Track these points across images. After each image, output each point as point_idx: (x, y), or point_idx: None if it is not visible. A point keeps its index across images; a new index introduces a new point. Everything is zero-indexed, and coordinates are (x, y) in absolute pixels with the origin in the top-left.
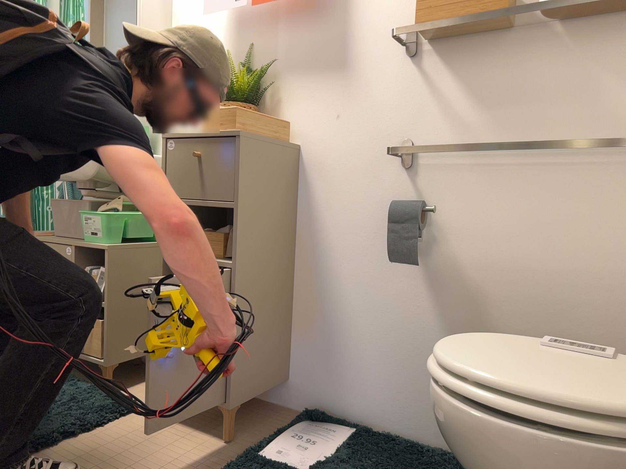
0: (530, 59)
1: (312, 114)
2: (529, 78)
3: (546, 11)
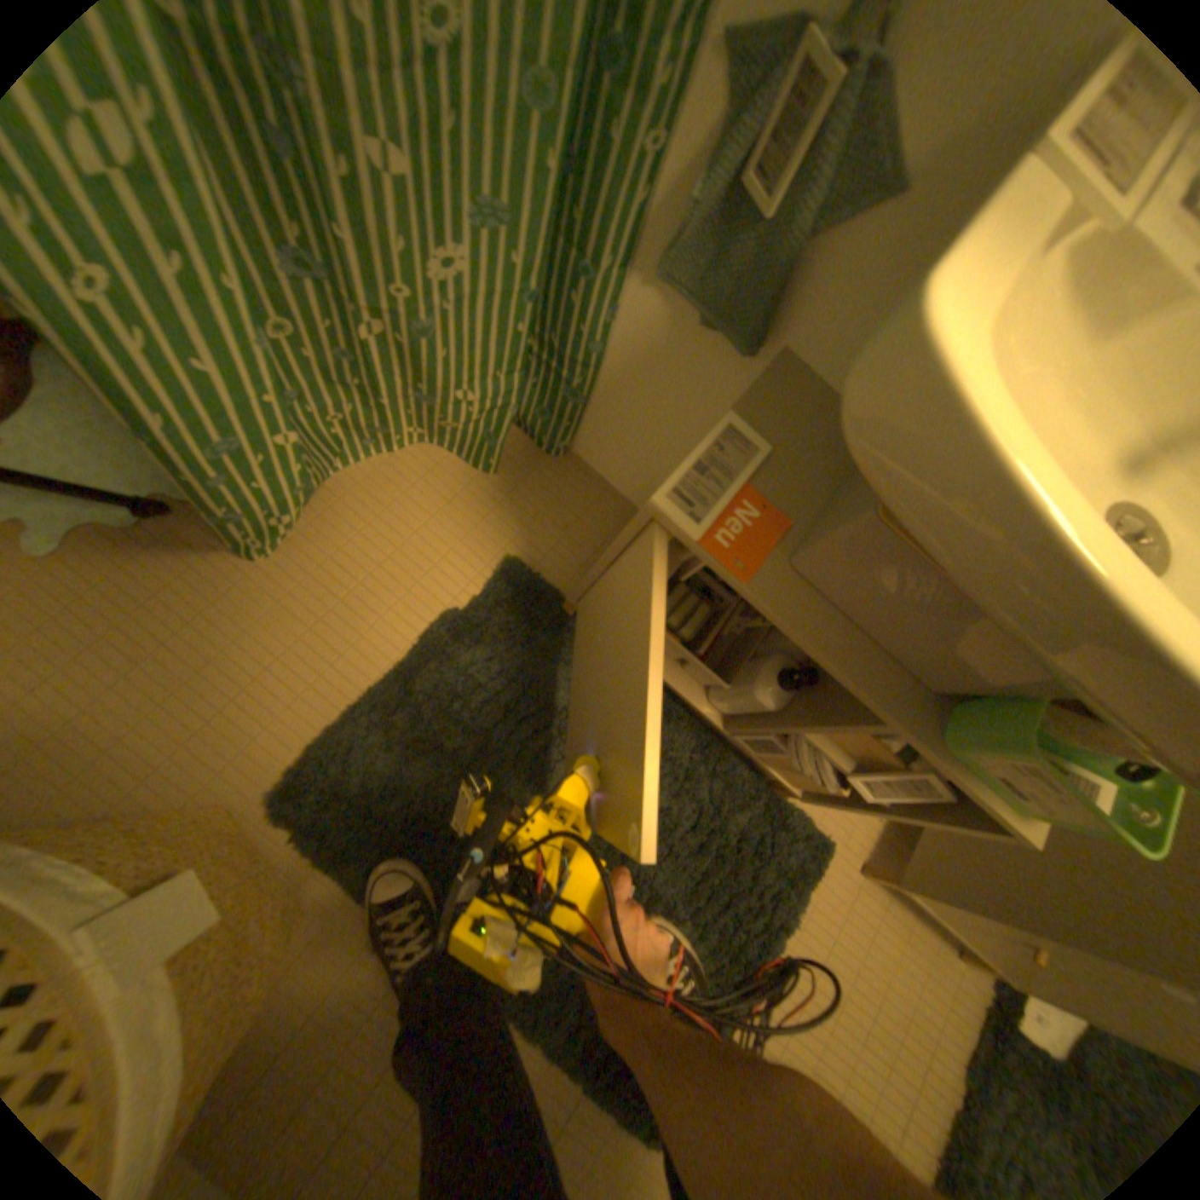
0: None
1: None
2: None
3: None
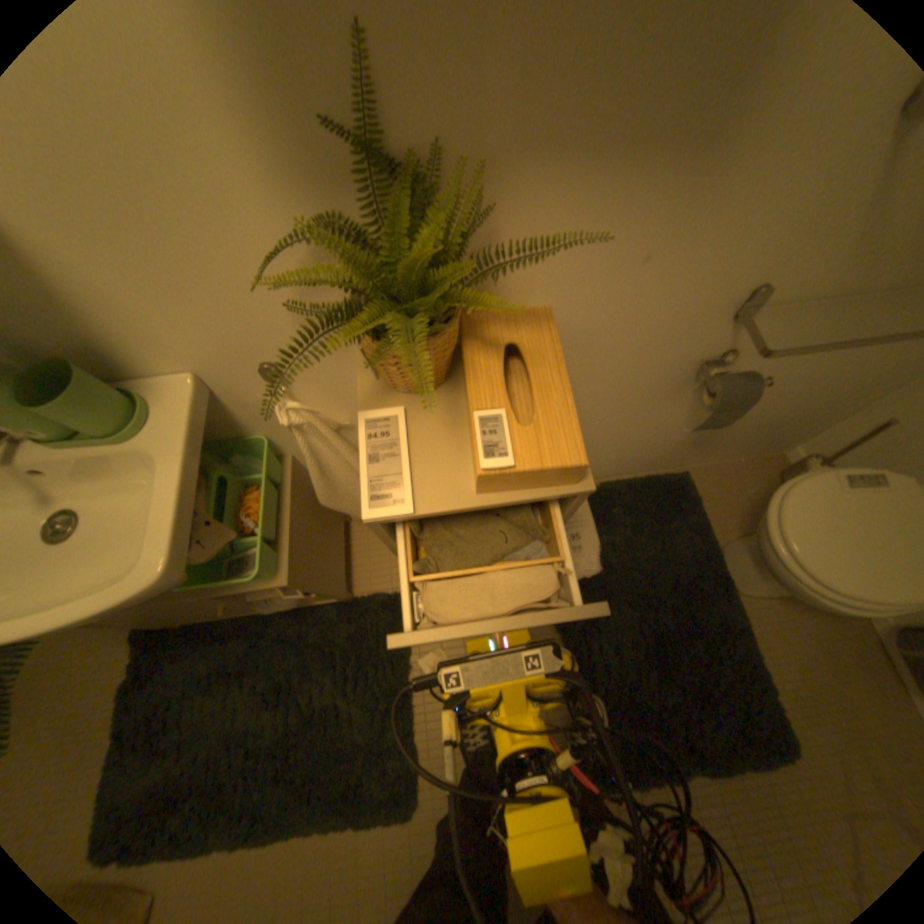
0: None
1: (585, 255)
2: None
3: None
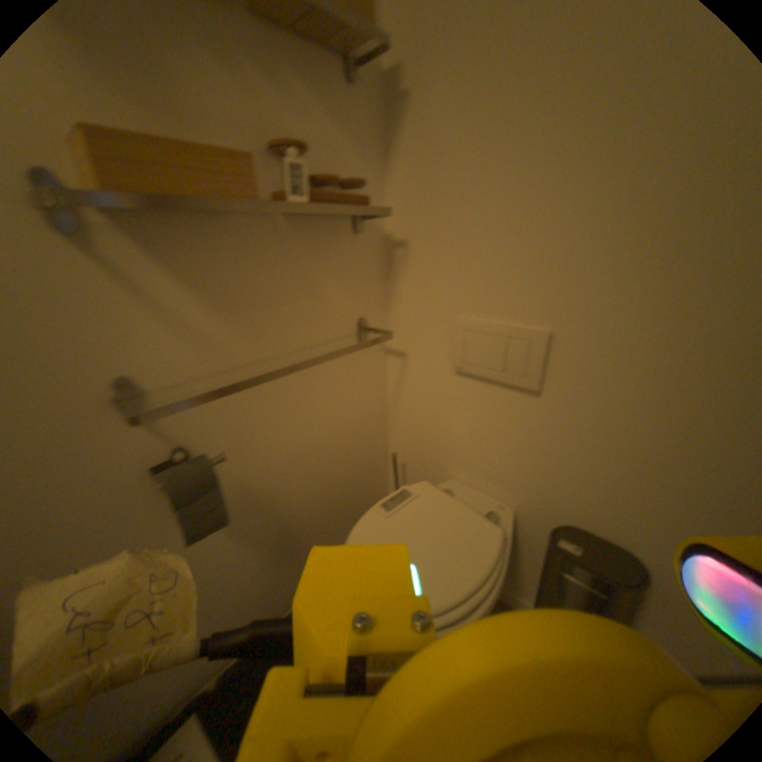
0: (273, 249)
1: None
2: (277, 272)
3: (278, 190)
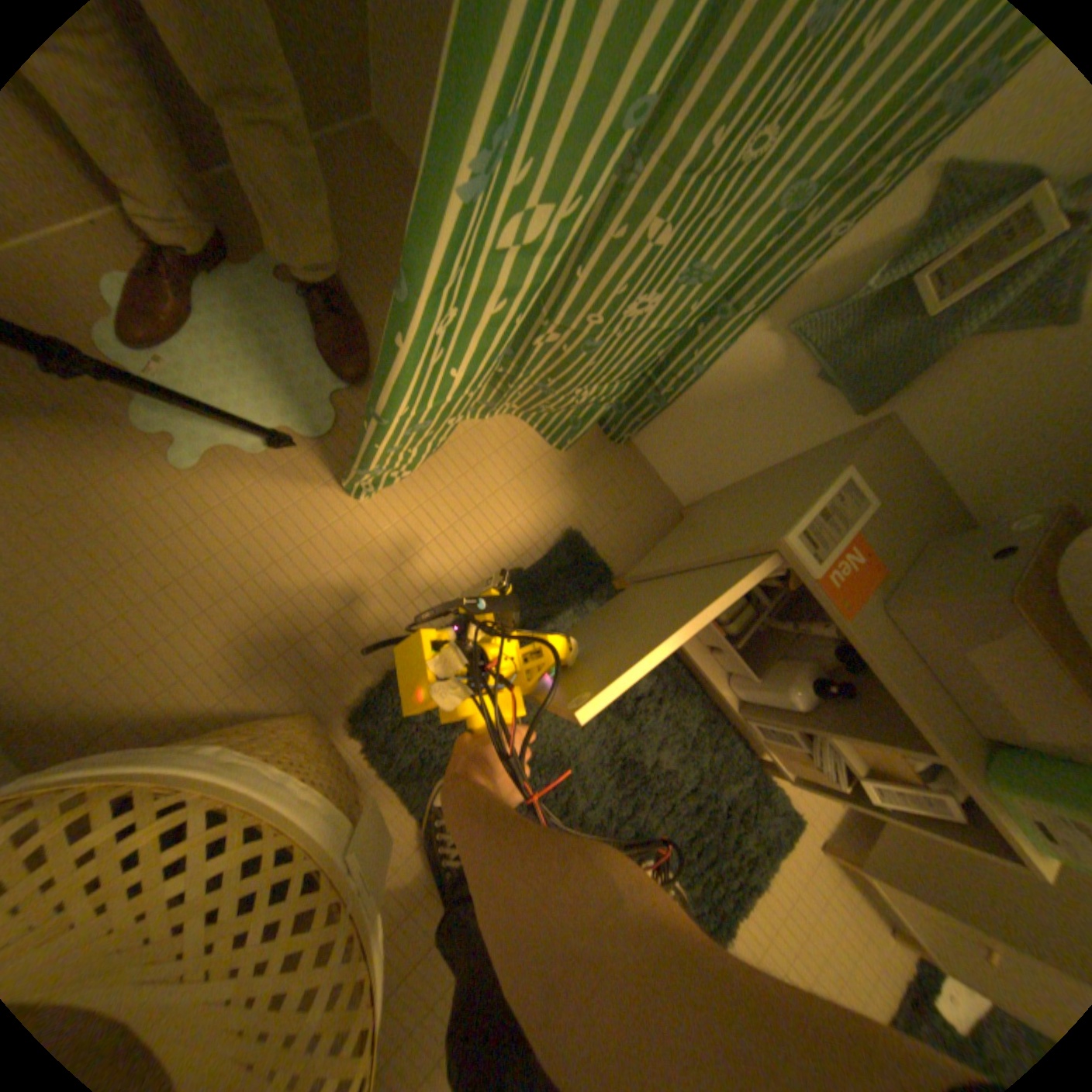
0: None
1: None
2: None
3: None
